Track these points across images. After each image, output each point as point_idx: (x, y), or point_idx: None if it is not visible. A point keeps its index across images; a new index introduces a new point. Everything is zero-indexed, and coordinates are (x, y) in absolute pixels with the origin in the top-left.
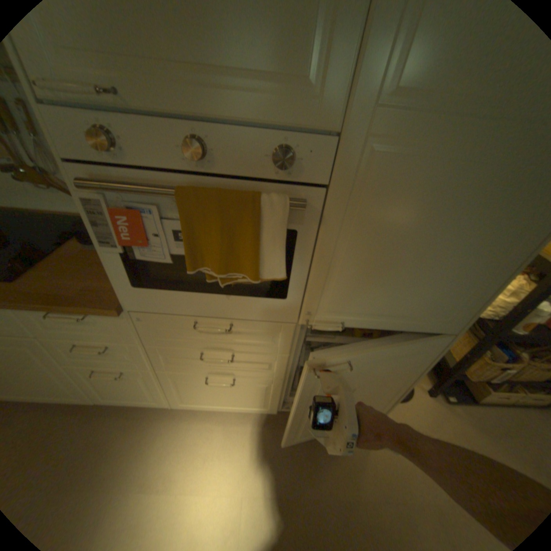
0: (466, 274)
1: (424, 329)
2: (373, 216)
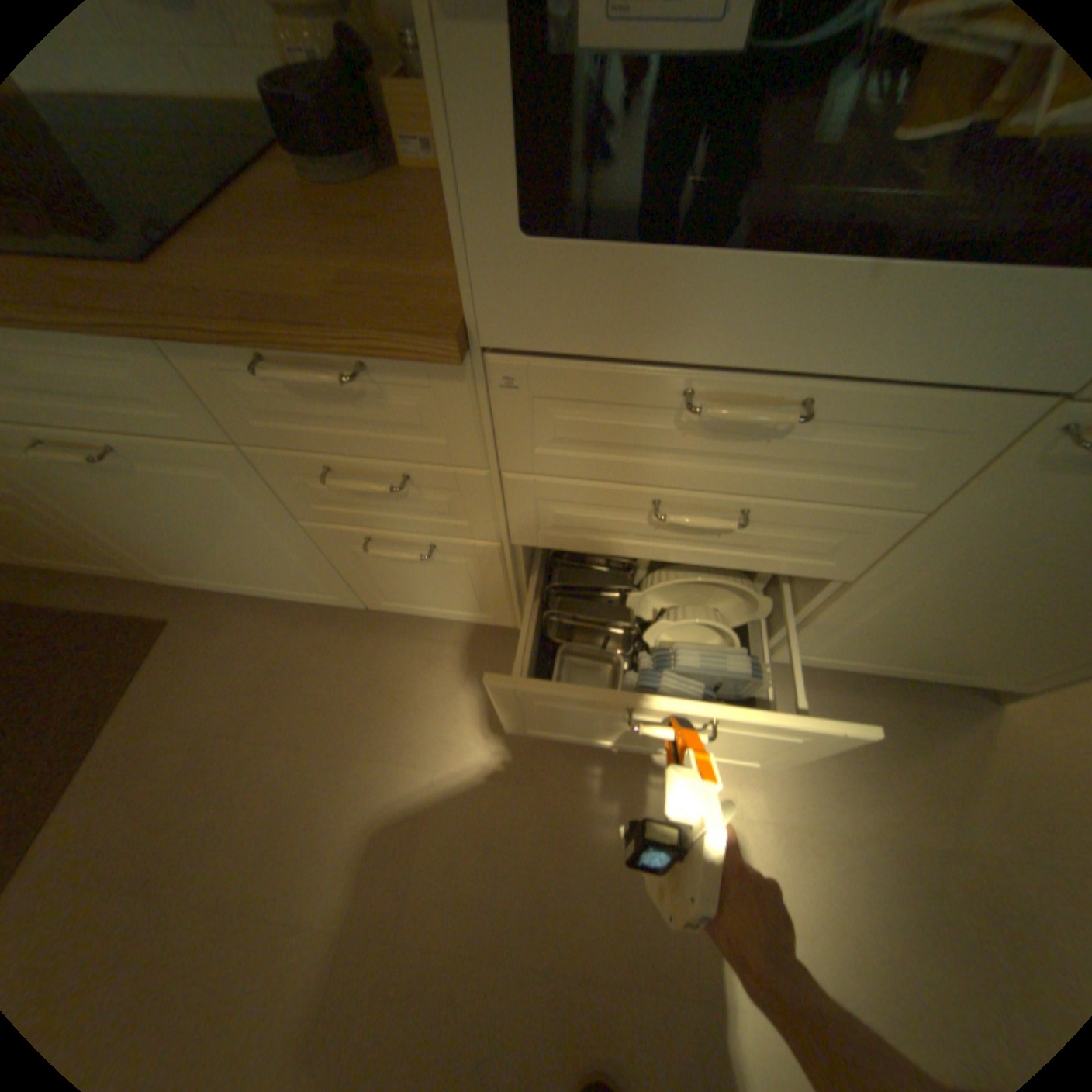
0: None
1: None
2: None
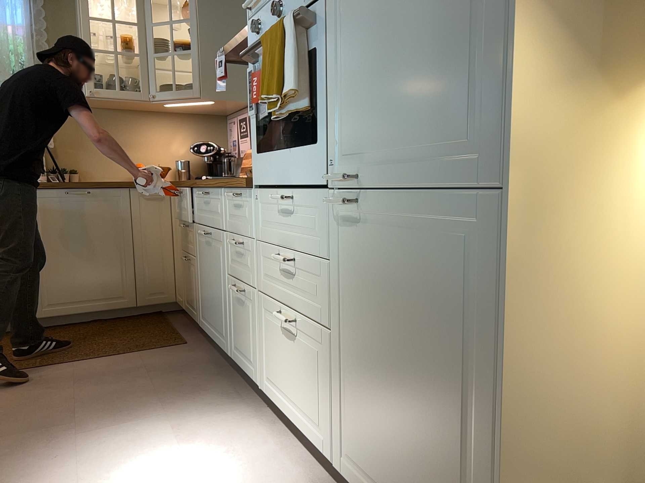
0: (455, 30)
1: (453, 176)
2: (355, 2)
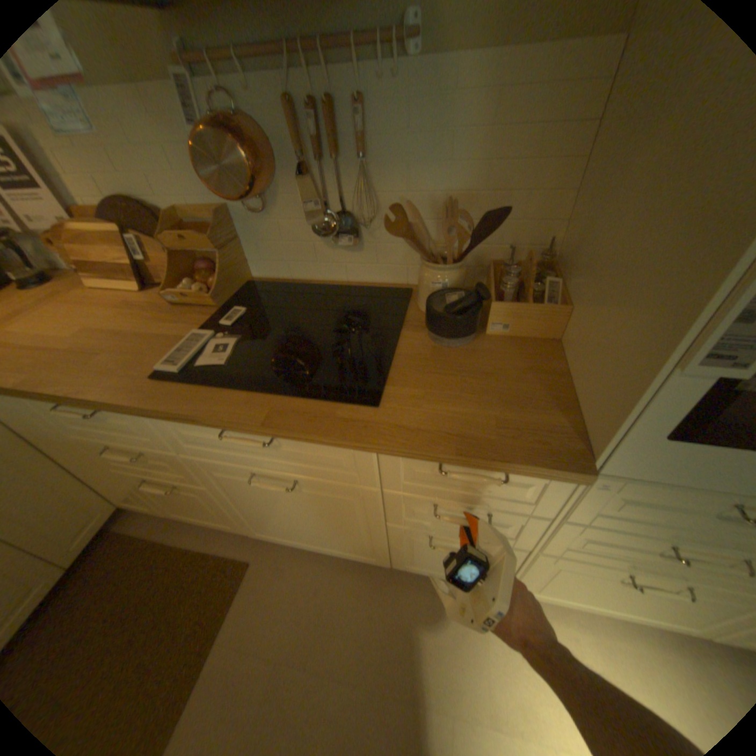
0: None
1: None
2: None
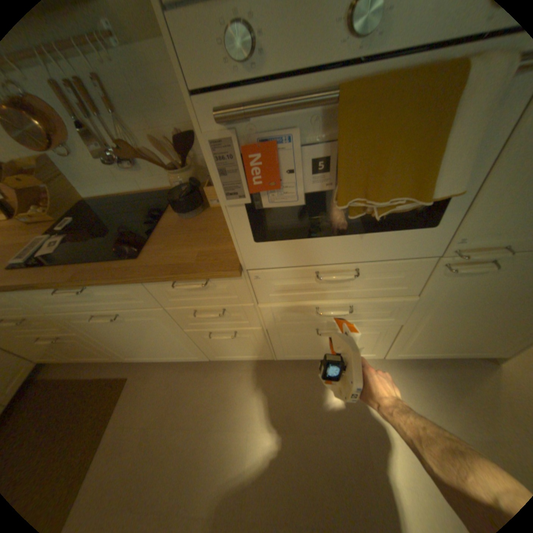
0: None
1: None
2: None
